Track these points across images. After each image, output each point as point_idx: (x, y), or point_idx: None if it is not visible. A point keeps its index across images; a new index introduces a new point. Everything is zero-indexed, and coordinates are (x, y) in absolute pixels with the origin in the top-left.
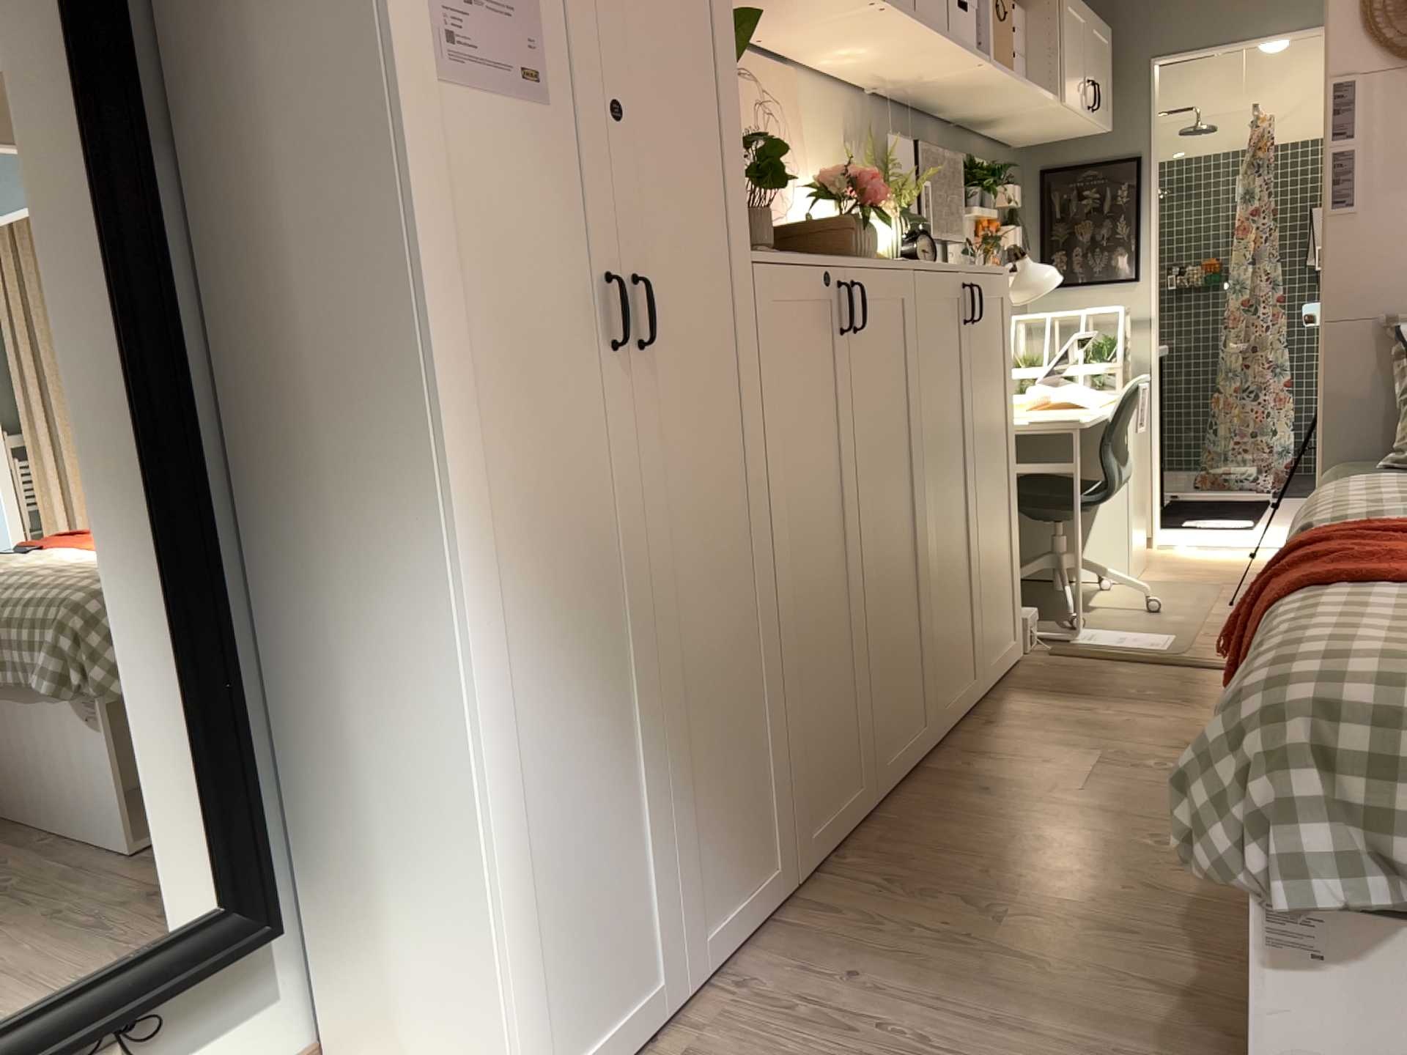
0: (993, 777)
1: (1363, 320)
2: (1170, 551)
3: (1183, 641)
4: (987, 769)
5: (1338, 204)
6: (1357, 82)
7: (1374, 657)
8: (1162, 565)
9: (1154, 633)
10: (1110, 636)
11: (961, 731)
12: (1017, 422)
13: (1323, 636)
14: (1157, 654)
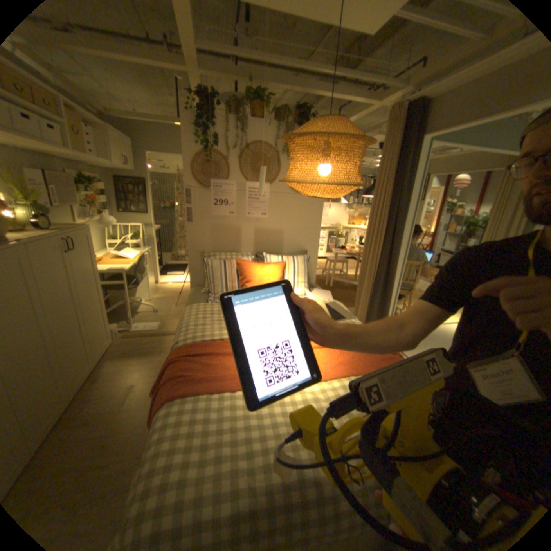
0: (90, 415)
1: (199, 251)
2: (164, 284)
3: (163, 323)
4: (88, 411)
5: (192, 220)
6: (194, 188)
7: (175, 484)
8: (162, 291)
9: (156, 322)
10: (143, 325)
11: (82, 391)
12: (105, 267)
13: (163, 461)
14: (155, 332)
